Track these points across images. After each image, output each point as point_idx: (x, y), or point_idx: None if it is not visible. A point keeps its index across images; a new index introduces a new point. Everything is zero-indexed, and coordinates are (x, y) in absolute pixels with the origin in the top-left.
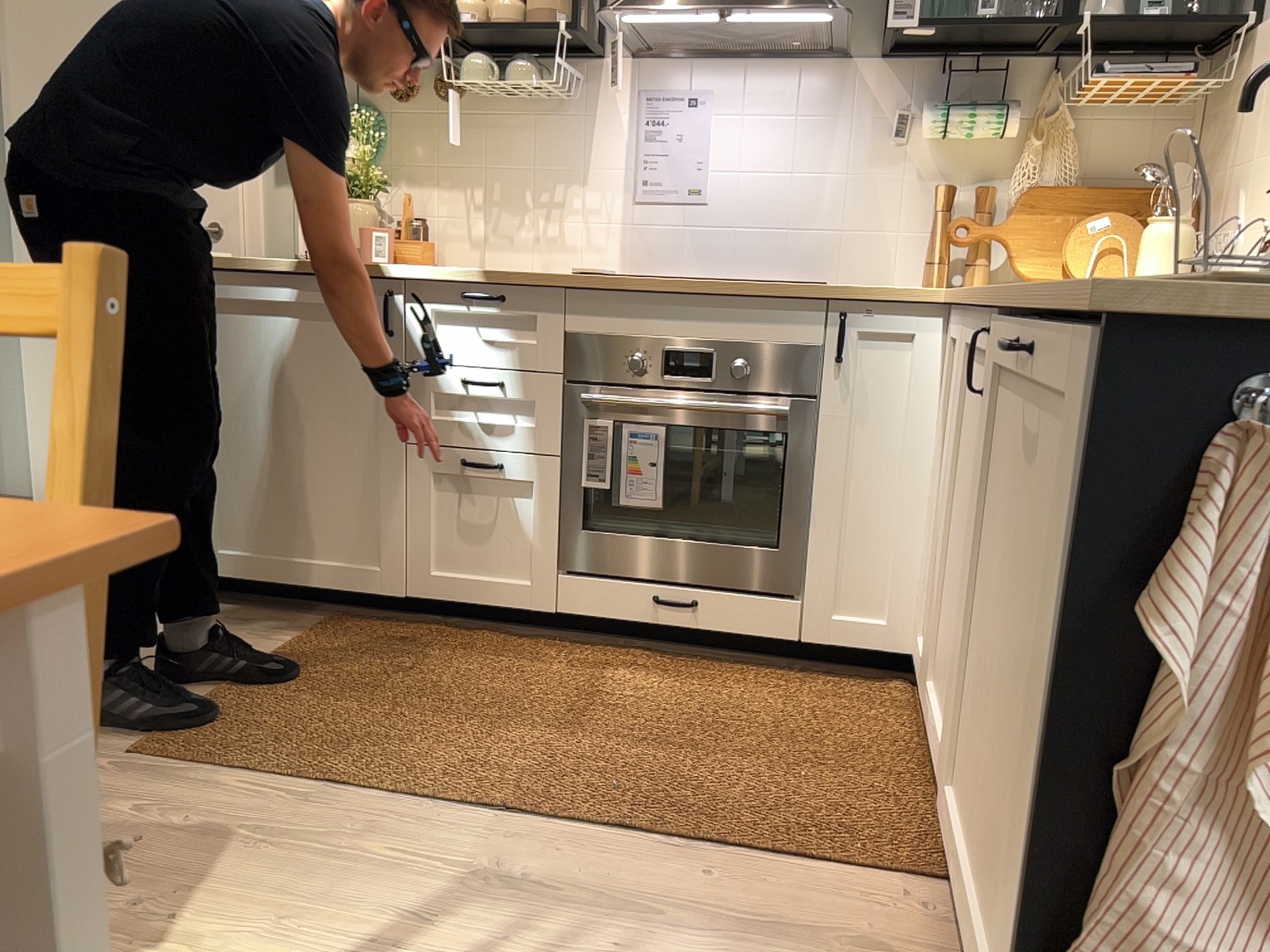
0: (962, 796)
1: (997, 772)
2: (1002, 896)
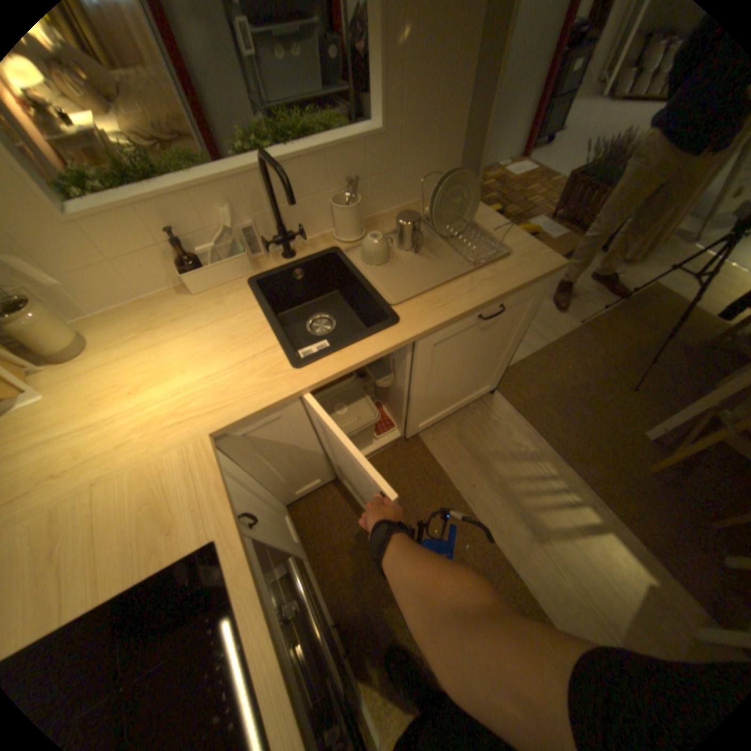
0: (431, 415)
1: (470, 381)
2: (482, 382)
